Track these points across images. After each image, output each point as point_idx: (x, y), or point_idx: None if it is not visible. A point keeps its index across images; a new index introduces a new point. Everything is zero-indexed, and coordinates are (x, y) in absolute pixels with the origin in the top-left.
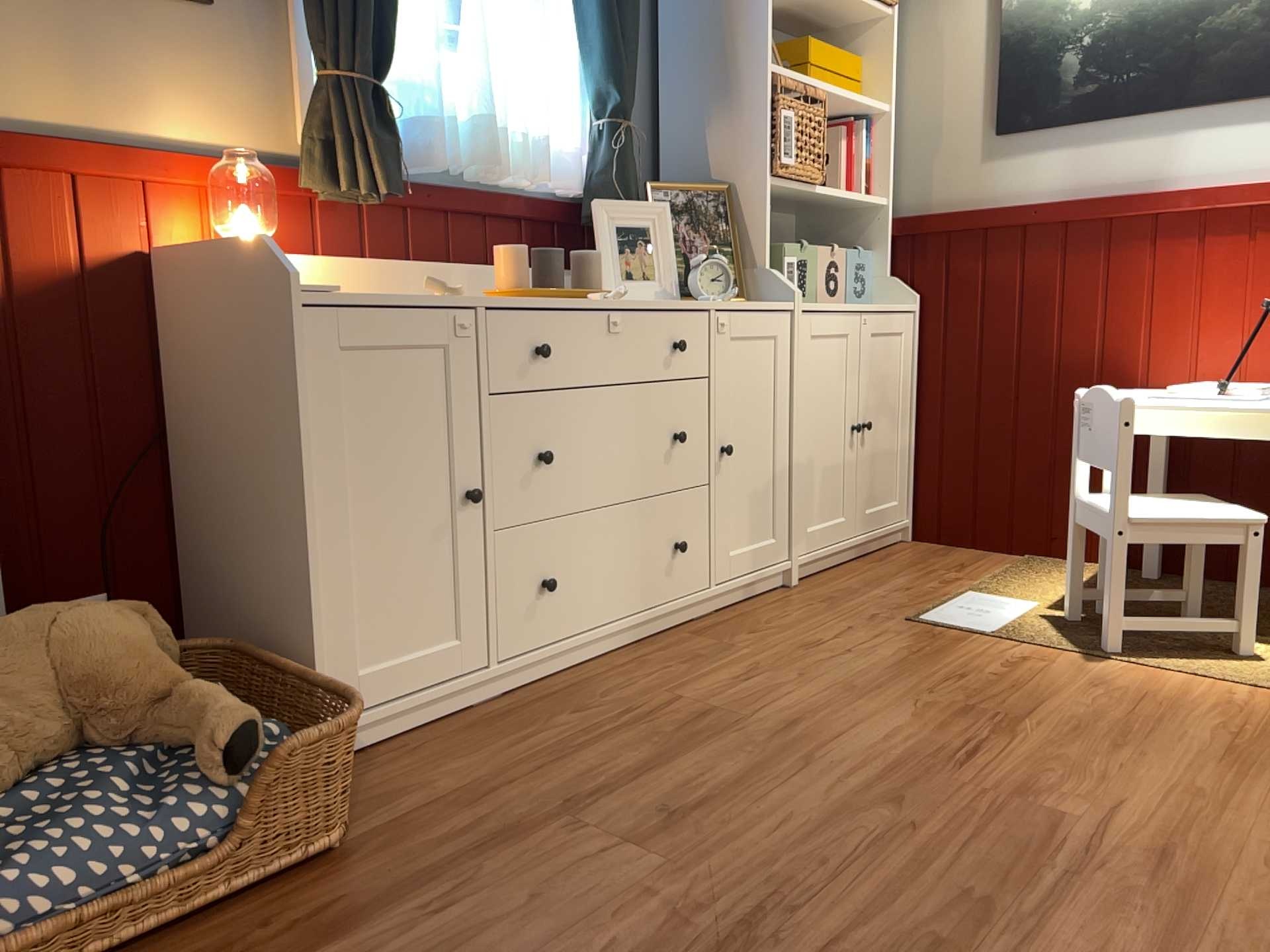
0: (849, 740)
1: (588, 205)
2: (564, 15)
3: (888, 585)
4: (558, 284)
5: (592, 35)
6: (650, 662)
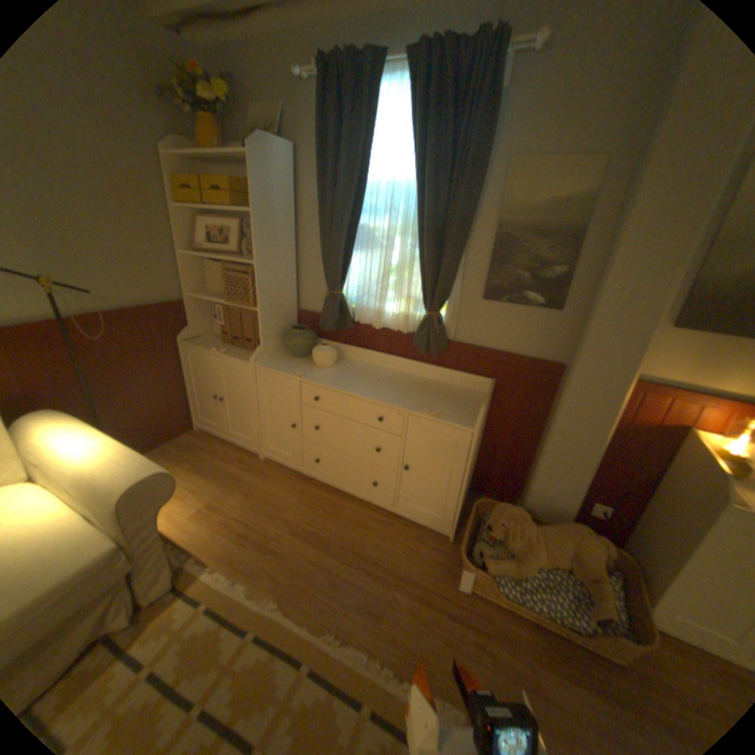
0: None
1: None
2: None
3: None
4: None
5: None
6: None
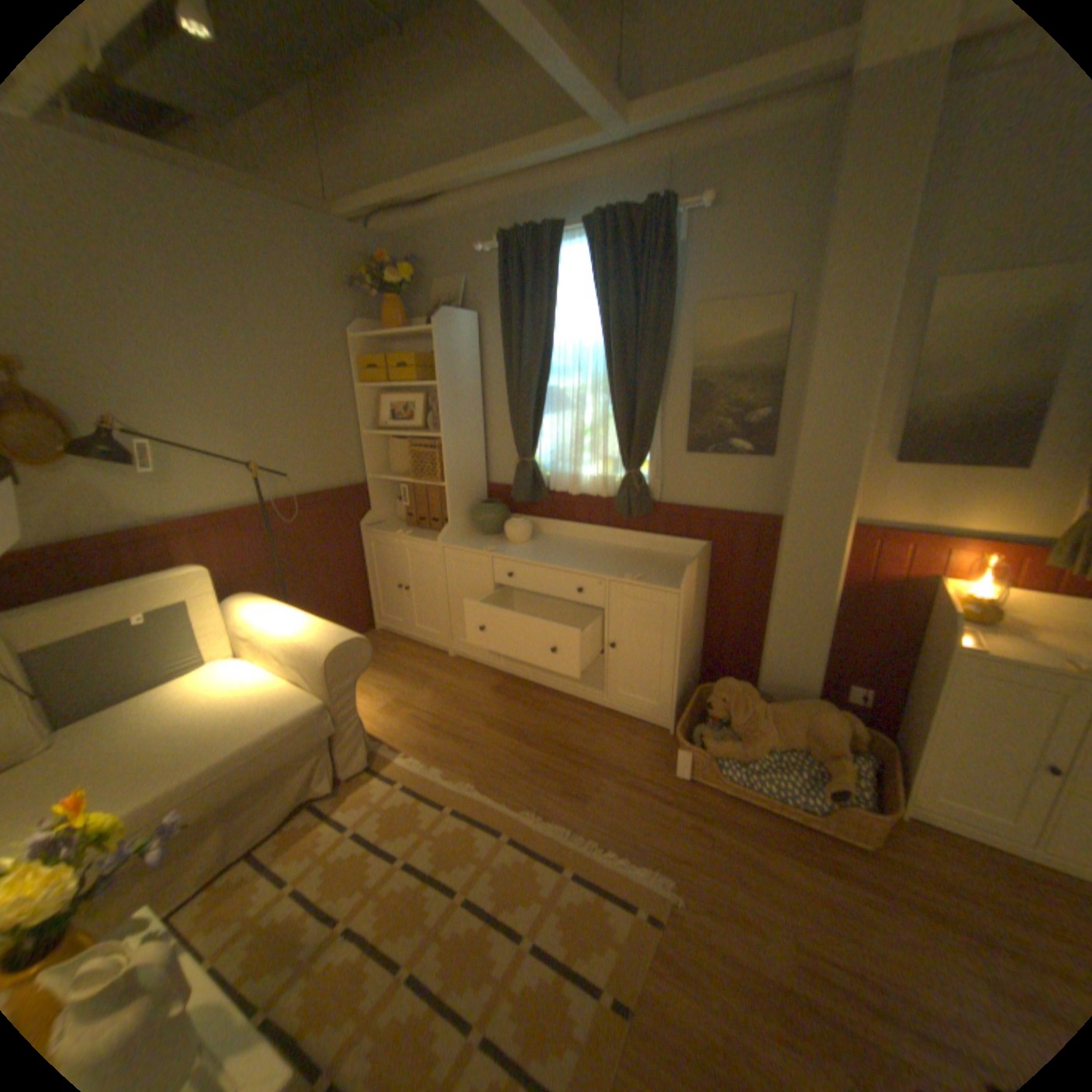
0: None
1: None
2: None
3: None
4: None
5: None
6: None
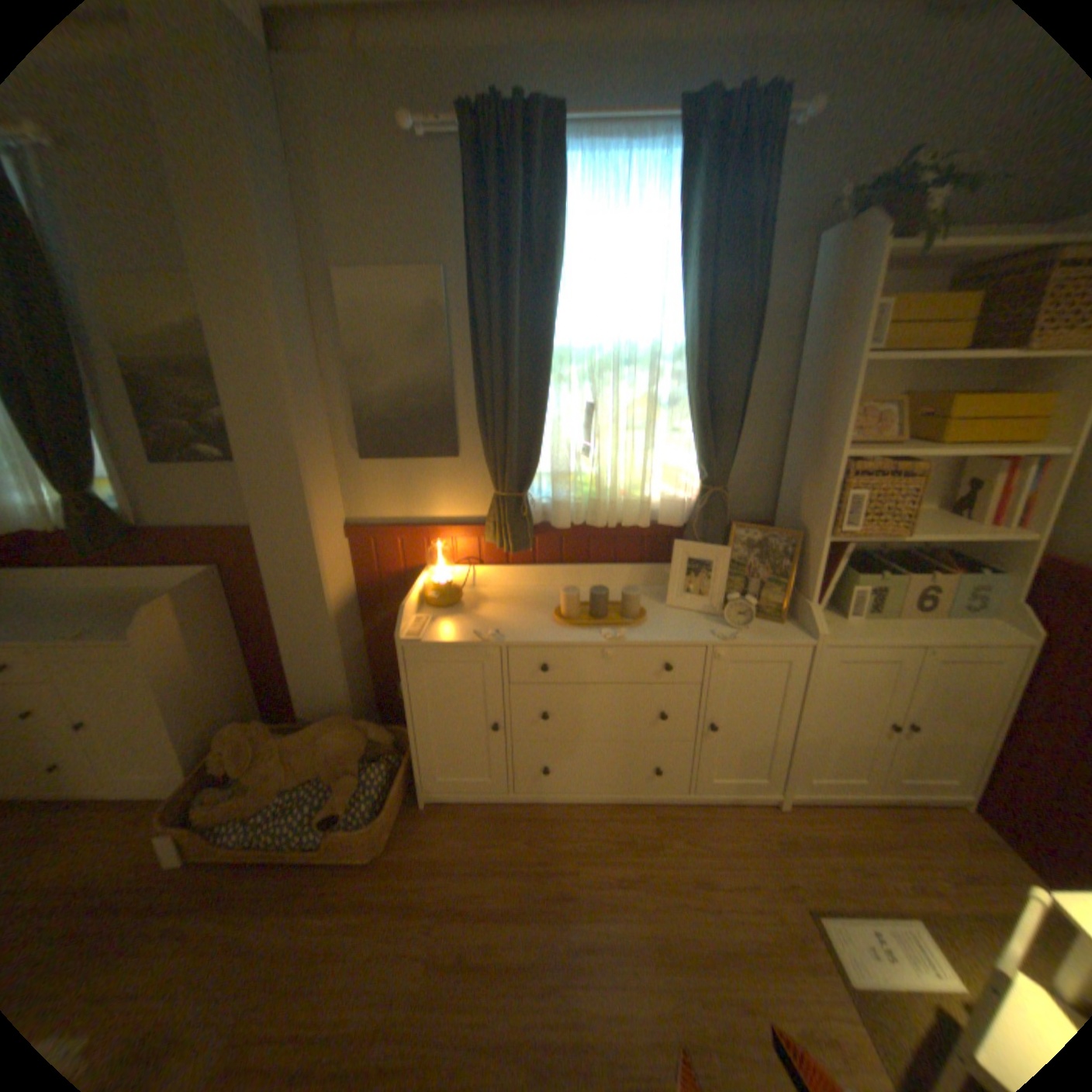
0: (596, 999)
1: (686, 533)
2: (682, 415)
3: (860, 860)
4: (601, 611)
5: (695, 431)
6: (606, 829)
